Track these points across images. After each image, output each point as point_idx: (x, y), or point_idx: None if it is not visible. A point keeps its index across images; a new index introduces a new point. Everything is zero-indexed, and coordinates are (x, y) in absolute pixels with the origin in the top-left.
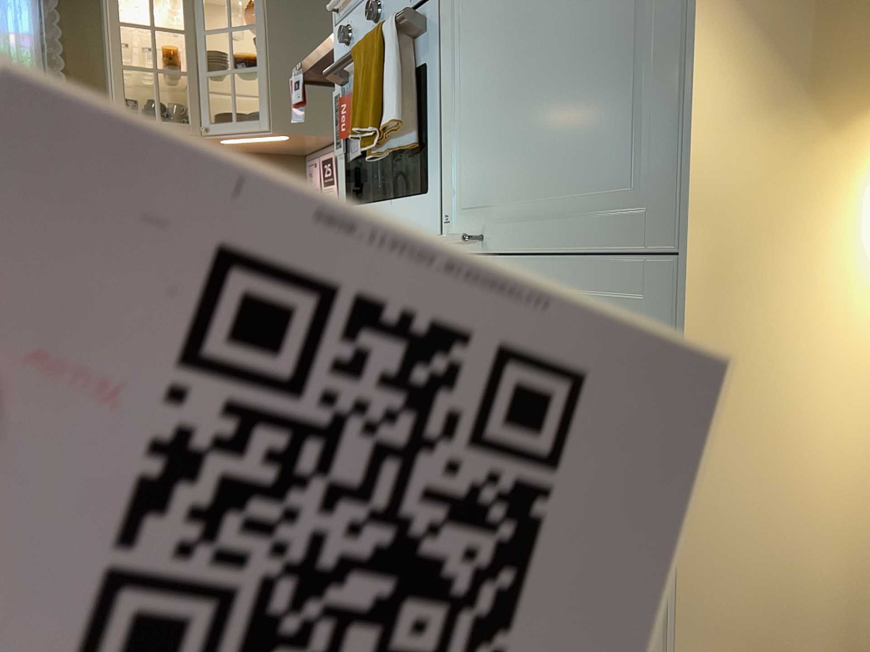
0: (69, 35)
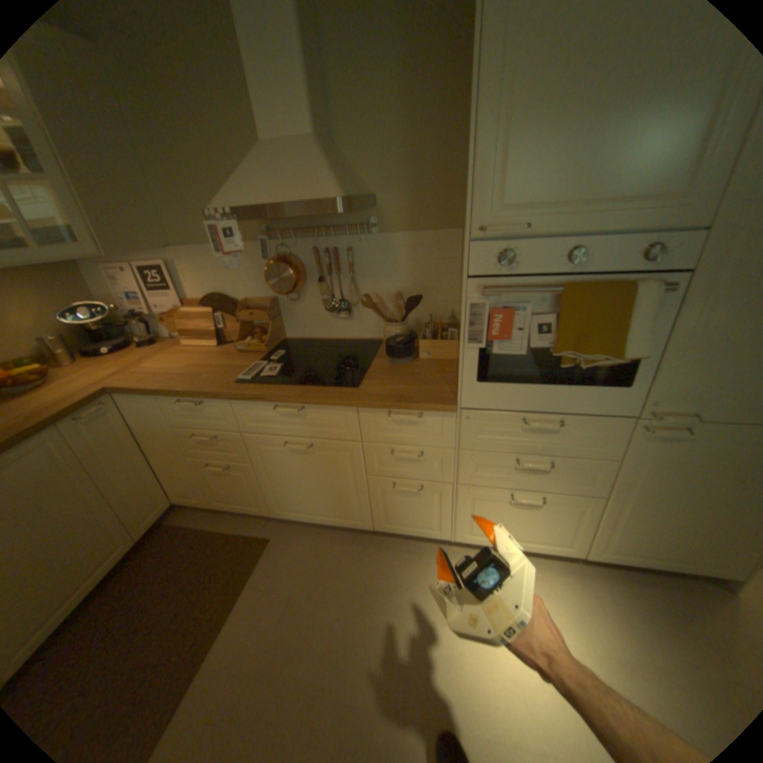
0: None
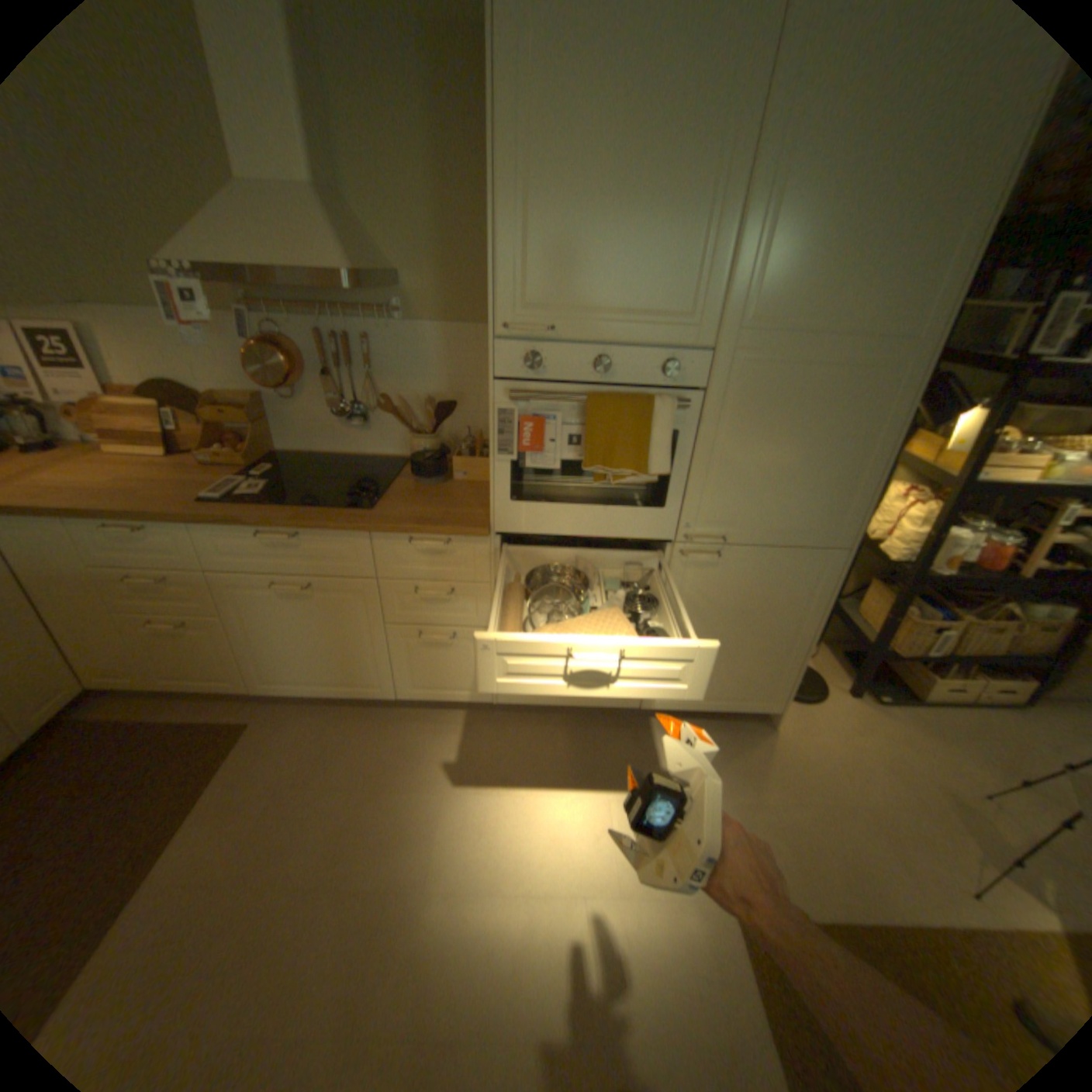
0: None
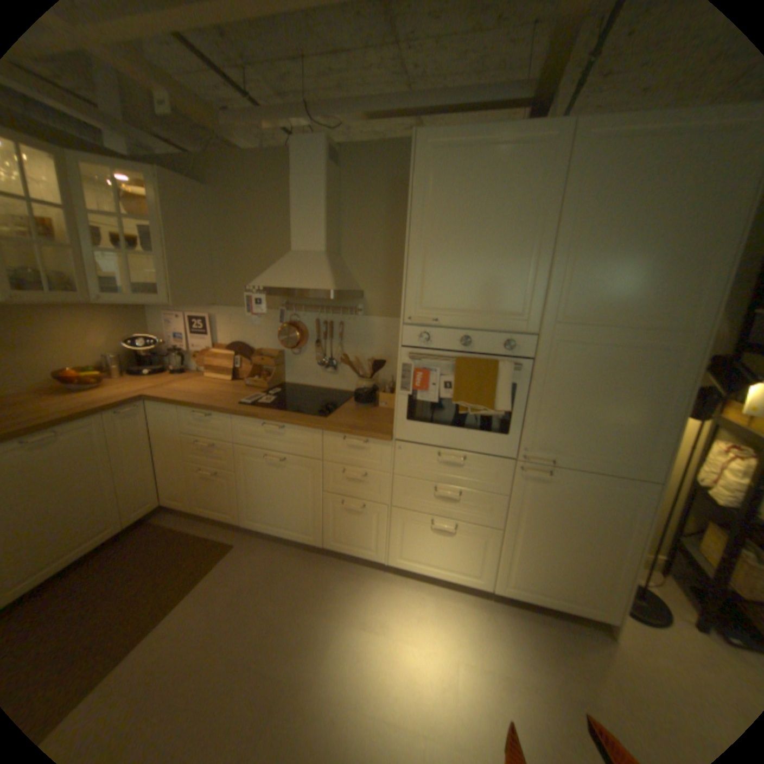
0: None
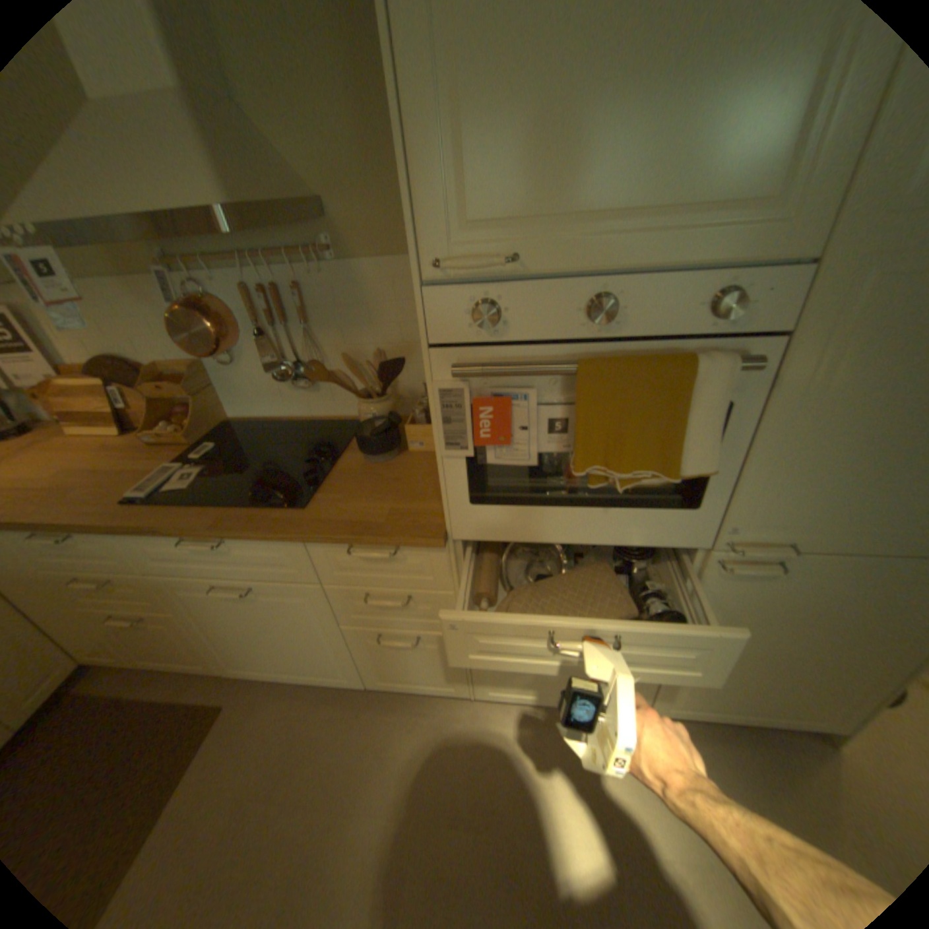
0: None
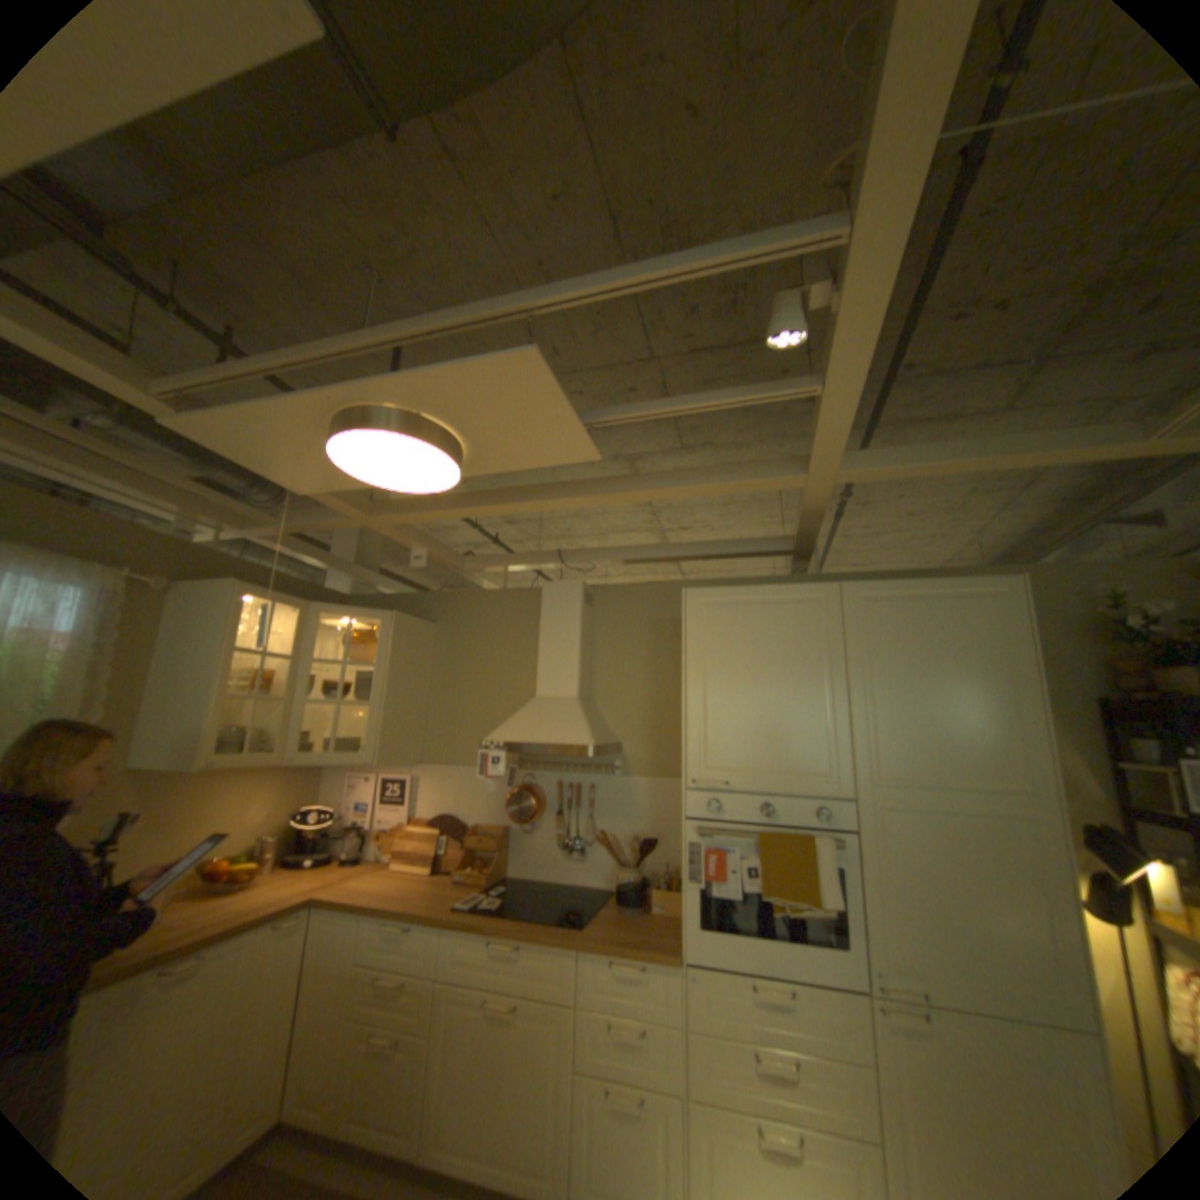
0: (113, 637)
